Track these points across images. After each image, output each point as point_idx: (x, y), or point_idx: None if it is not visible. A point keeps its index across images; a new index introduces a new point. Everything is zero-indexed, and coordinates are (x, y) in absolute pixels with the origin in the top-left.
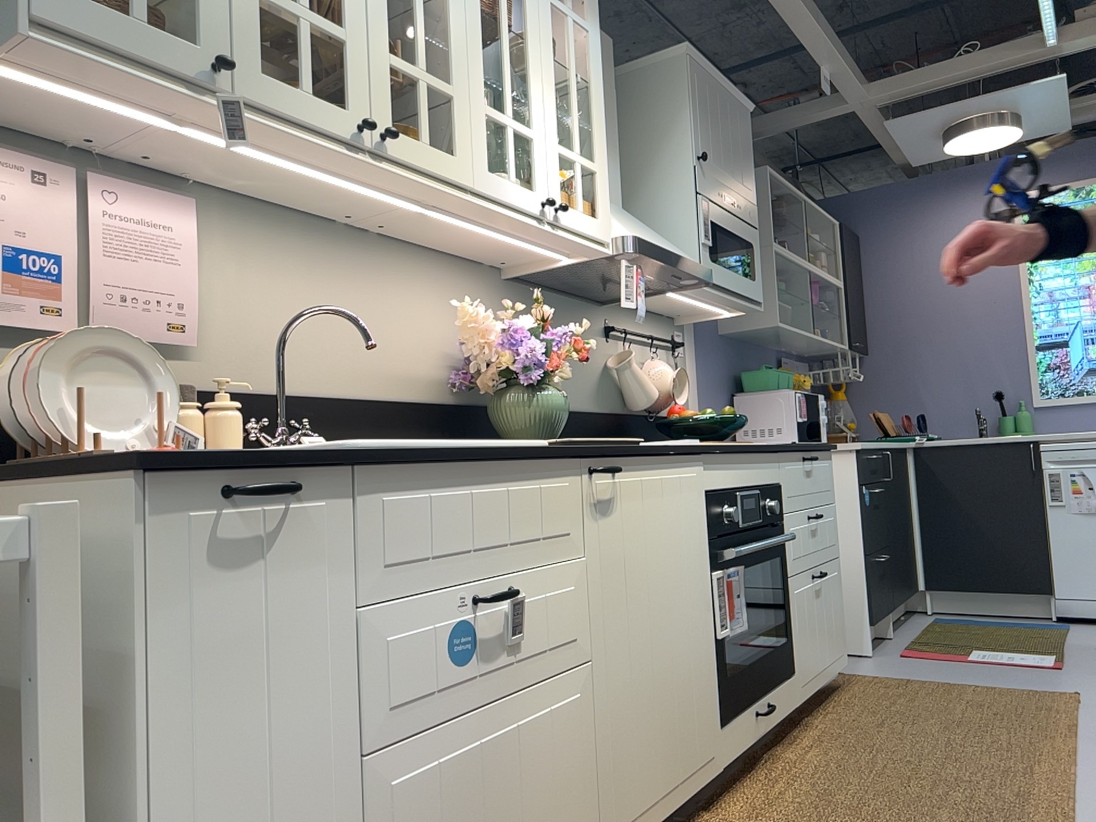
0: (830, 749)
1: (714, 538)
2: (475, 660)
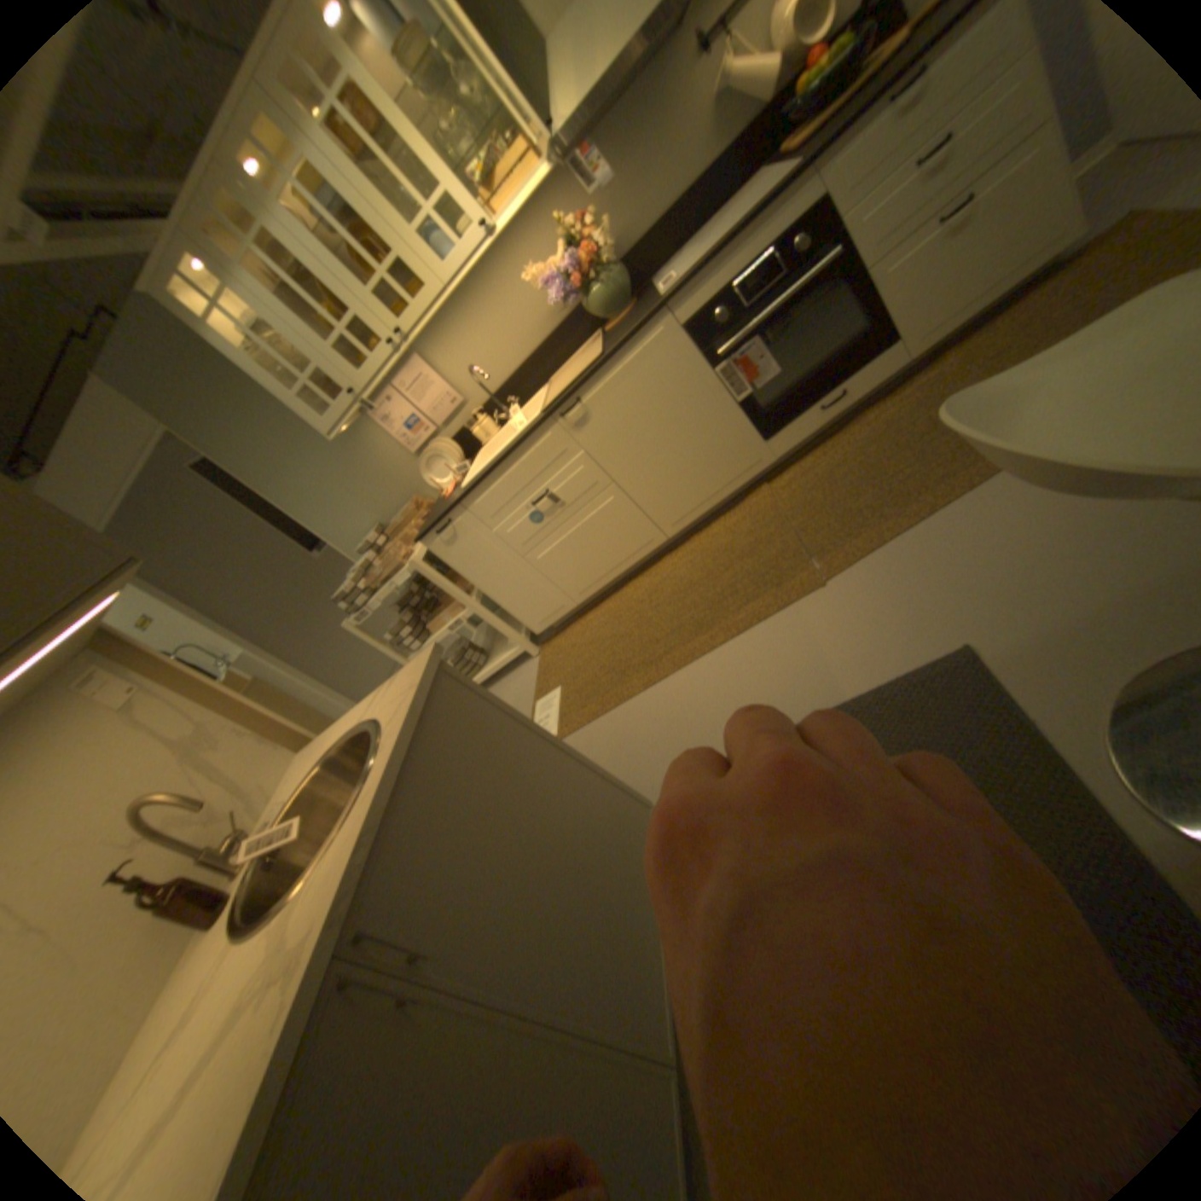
0: (912, 401)
1: (709, 344)
2: (548, 516)
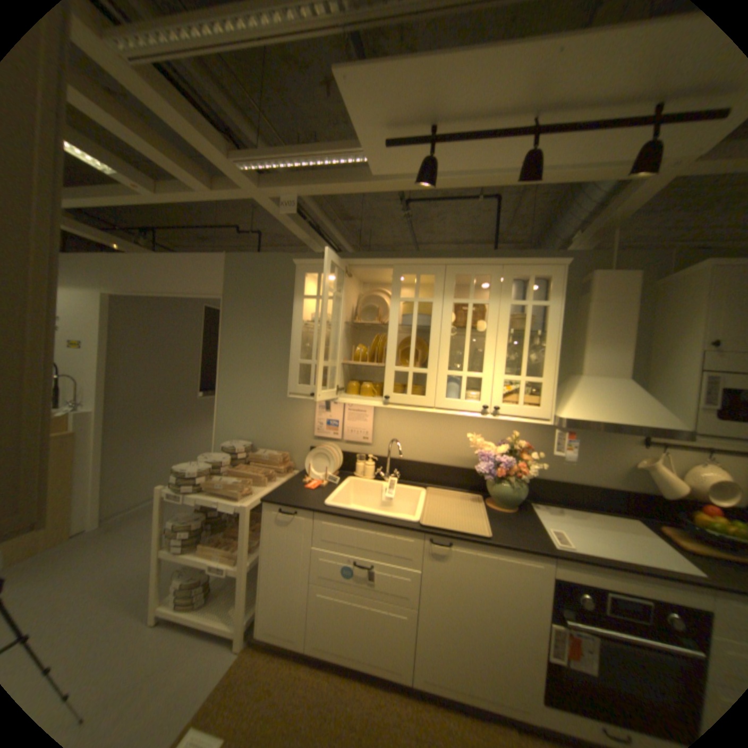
0: None
1: (561, 608)
2: (352, 580)
